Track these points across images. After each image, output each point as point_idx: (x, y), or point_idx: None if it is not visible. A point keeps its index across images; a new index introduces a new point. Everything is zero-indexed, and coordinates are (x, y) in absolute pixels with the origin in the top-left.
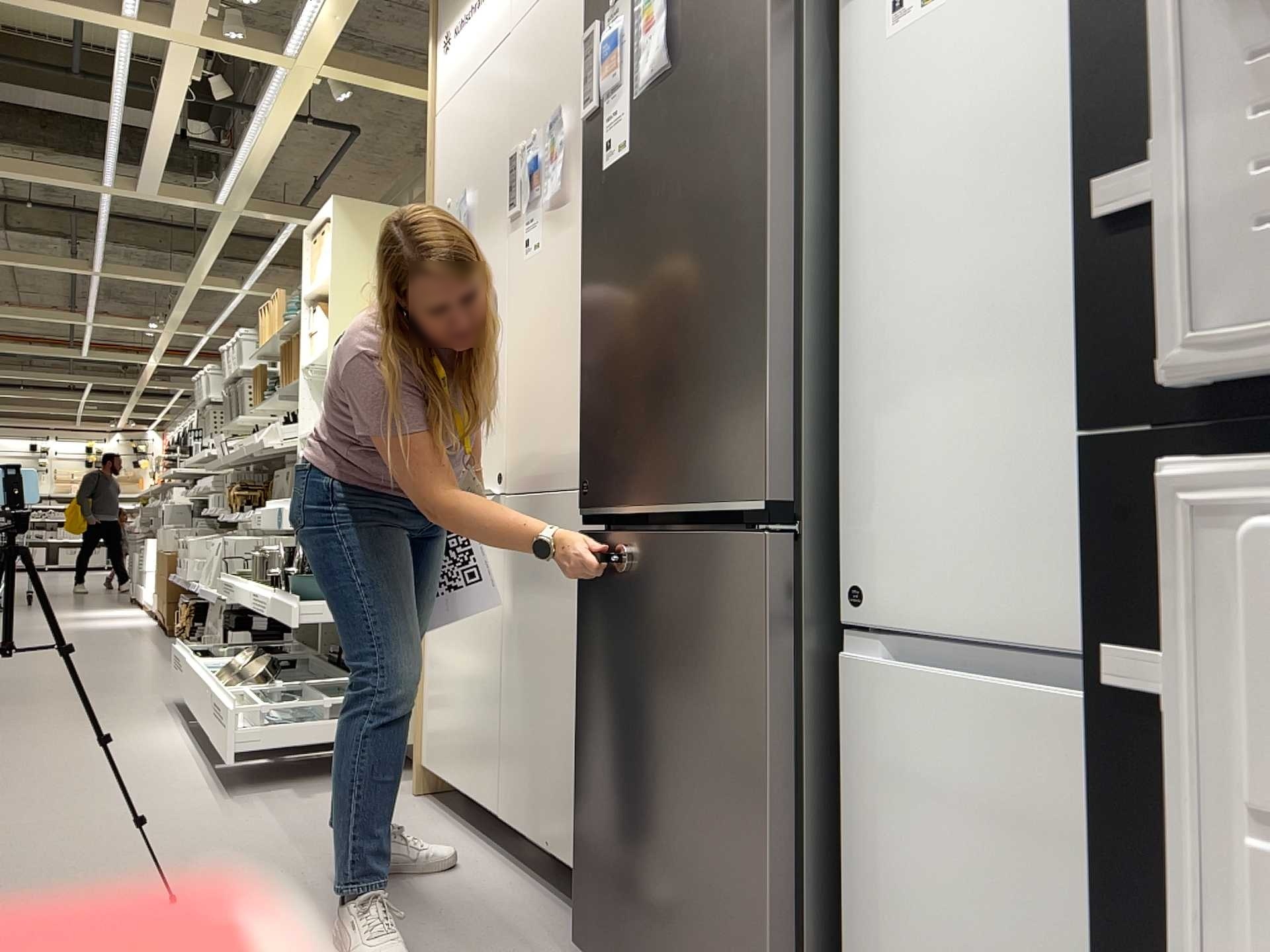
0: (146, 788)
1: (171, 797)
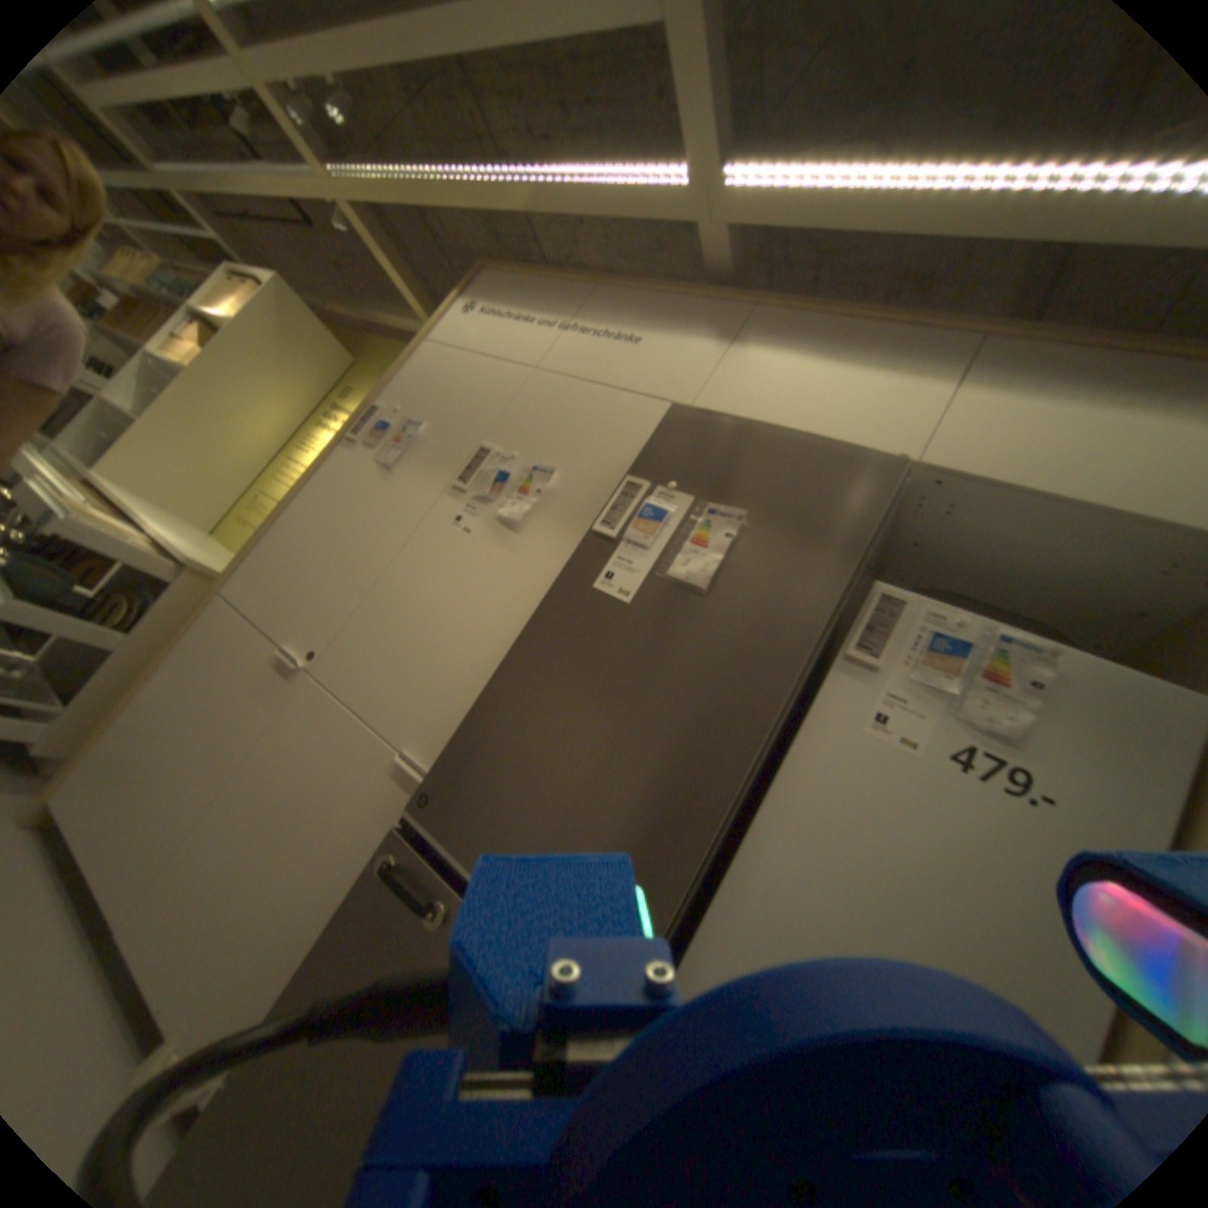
0: None
1: None
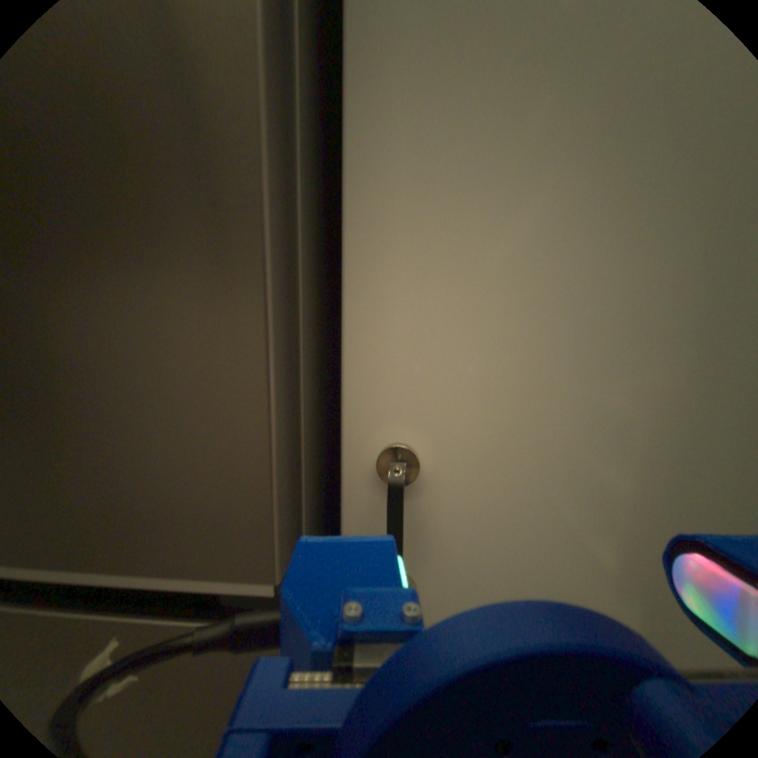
0: None
1: None
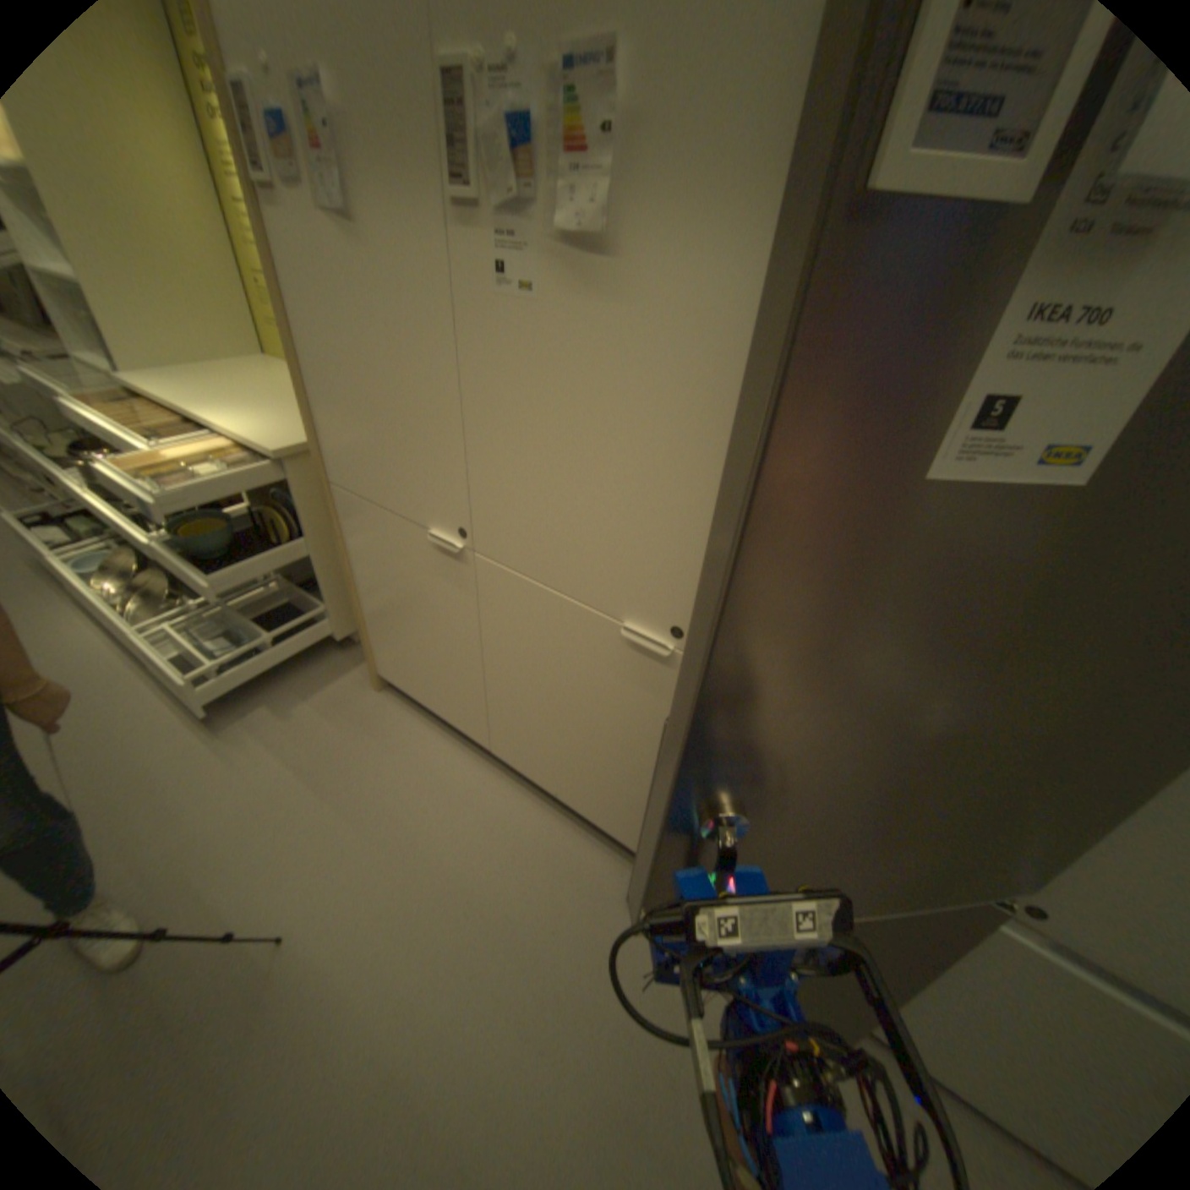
0: (115, 741)
1: (153, 749)
